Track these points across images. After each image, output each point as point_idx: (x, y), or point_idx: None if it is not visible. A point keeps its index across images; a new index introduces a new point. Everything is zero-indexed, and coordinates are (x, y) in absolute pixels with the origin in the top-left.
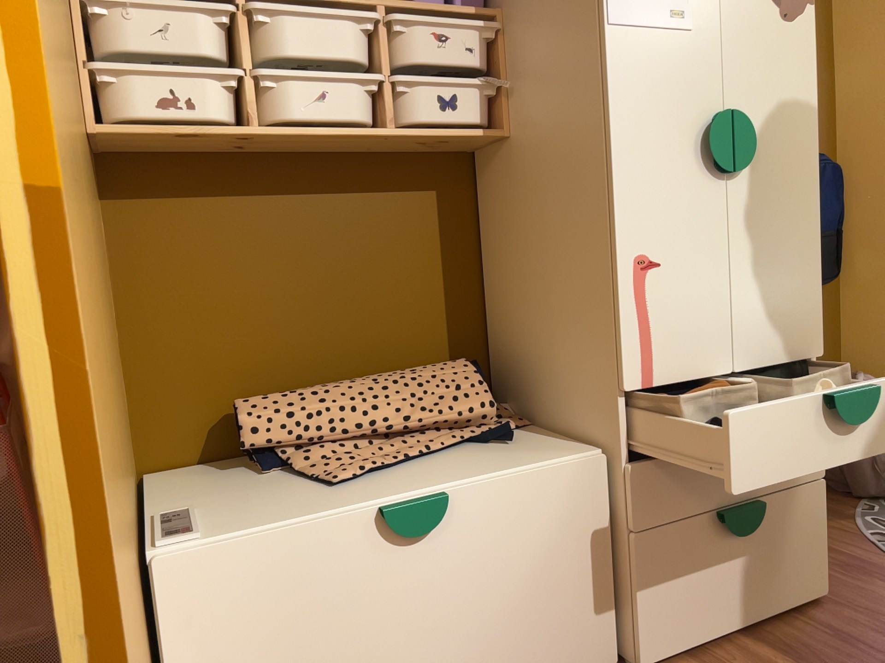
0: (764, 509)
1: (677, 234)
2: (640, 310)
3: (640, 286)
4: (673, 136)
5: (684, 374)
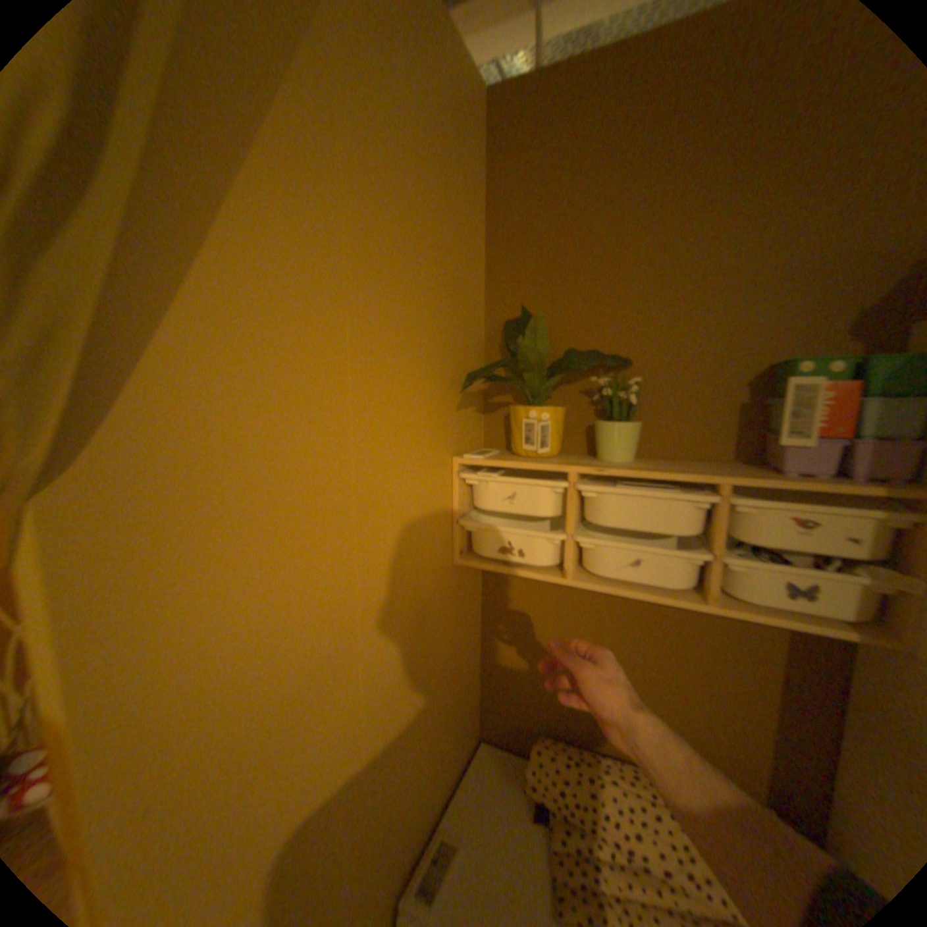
0: None
1: None
2: None
3: None
4: None
5: None
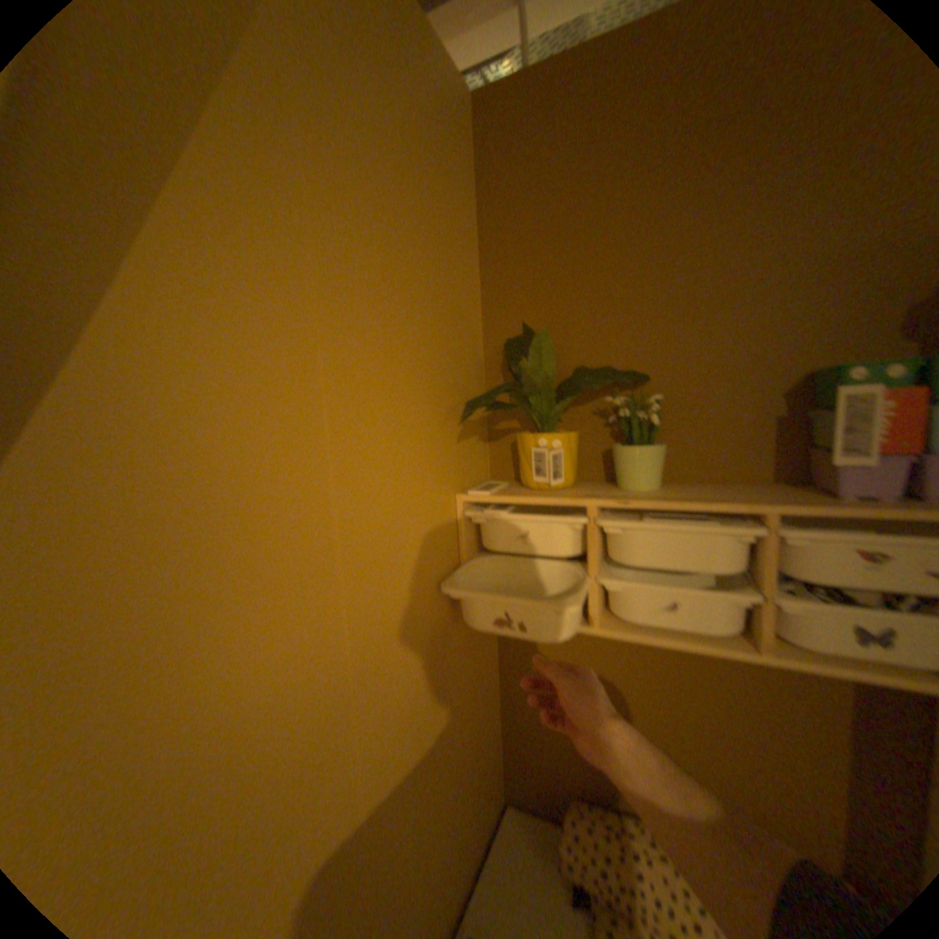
0: None
1: None
2: None
3: None
4: None
5: None
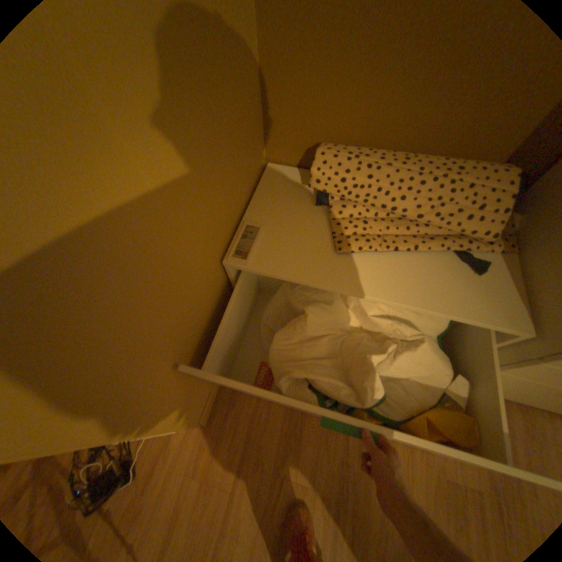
0: None
1: None
2: None
3: None
4: None
5: None
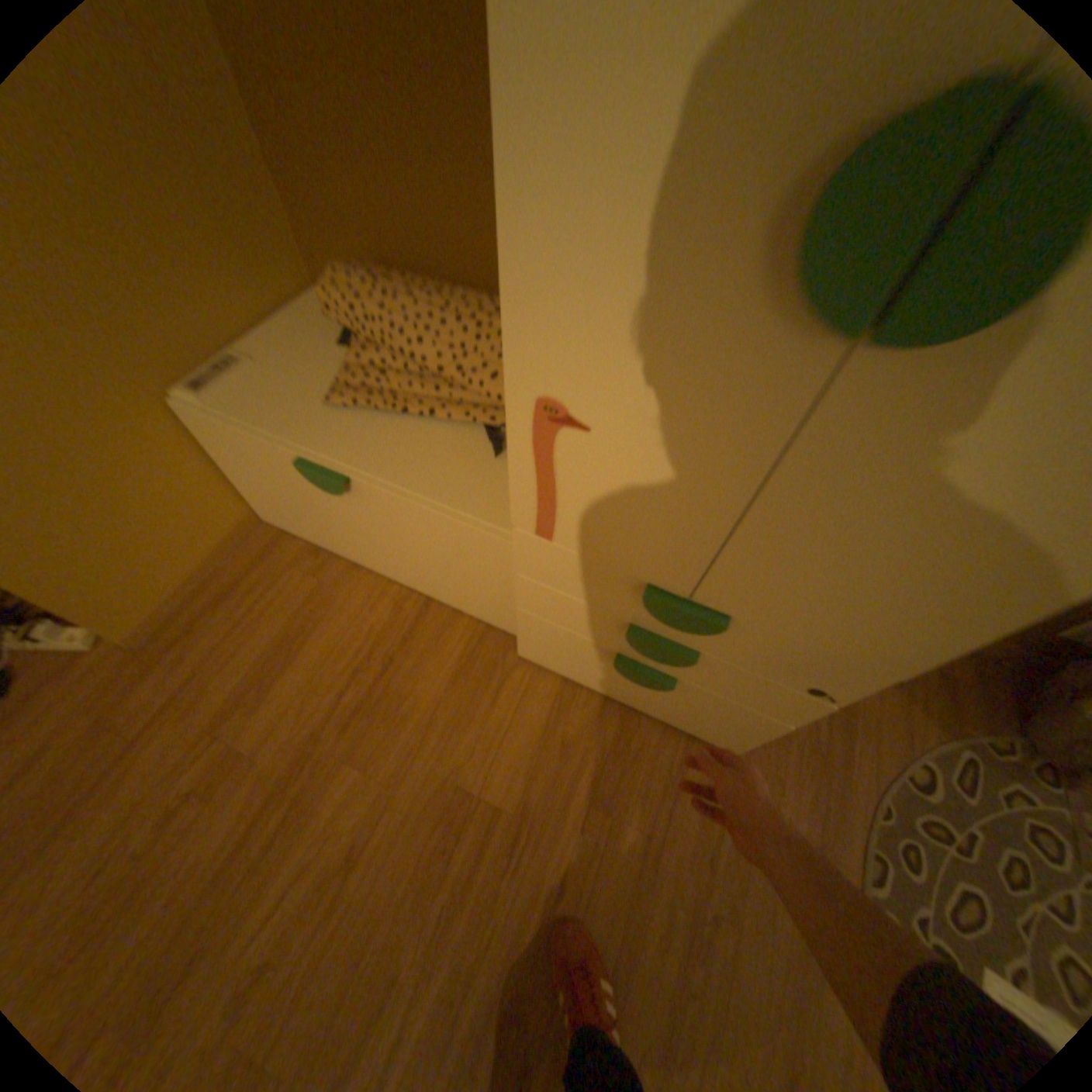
0: (678, 687)
1: (639, 398)
2: (540, 465)
3: (541, 437)
4: (701, 145)
5: (600, 555)
